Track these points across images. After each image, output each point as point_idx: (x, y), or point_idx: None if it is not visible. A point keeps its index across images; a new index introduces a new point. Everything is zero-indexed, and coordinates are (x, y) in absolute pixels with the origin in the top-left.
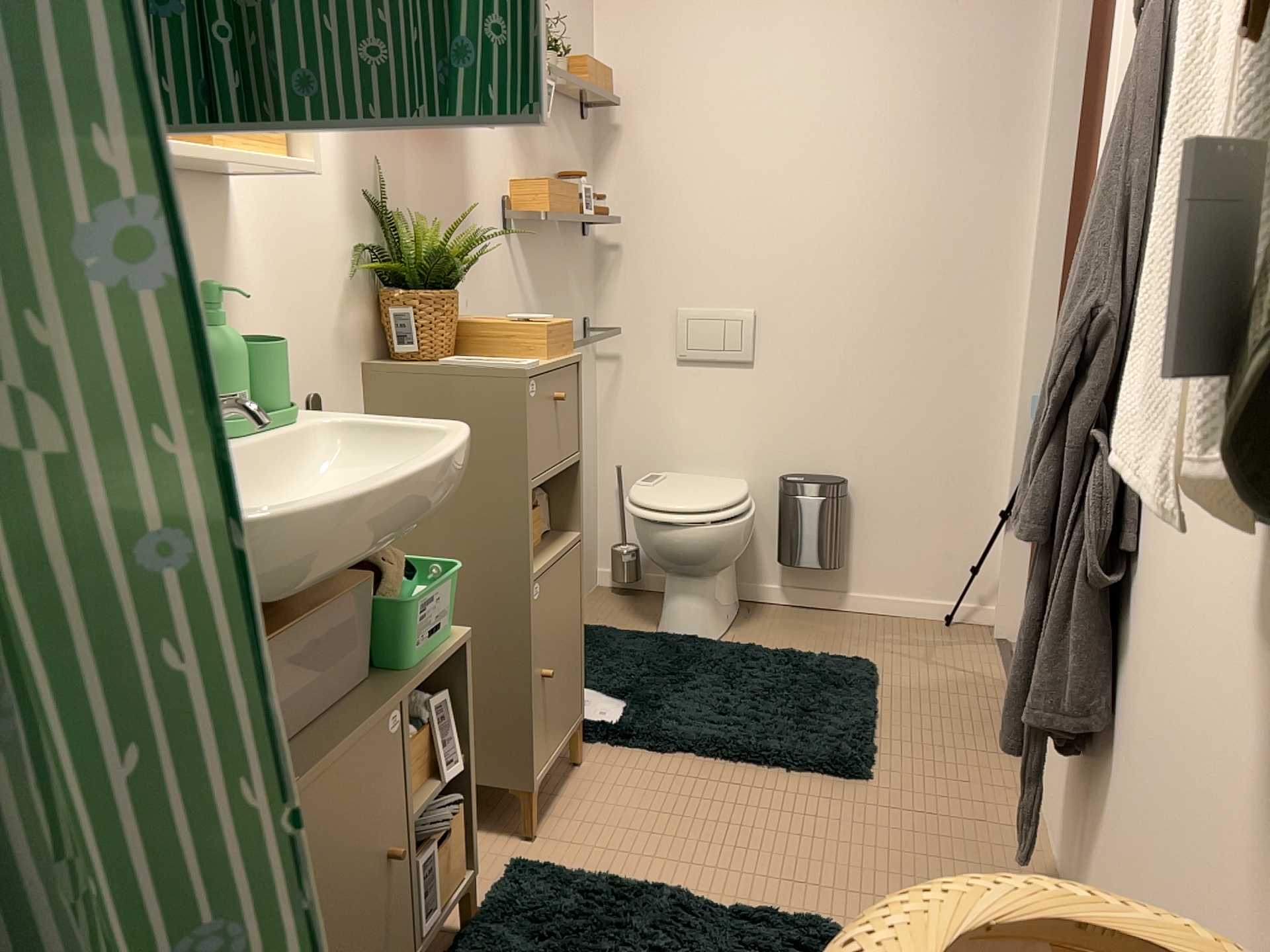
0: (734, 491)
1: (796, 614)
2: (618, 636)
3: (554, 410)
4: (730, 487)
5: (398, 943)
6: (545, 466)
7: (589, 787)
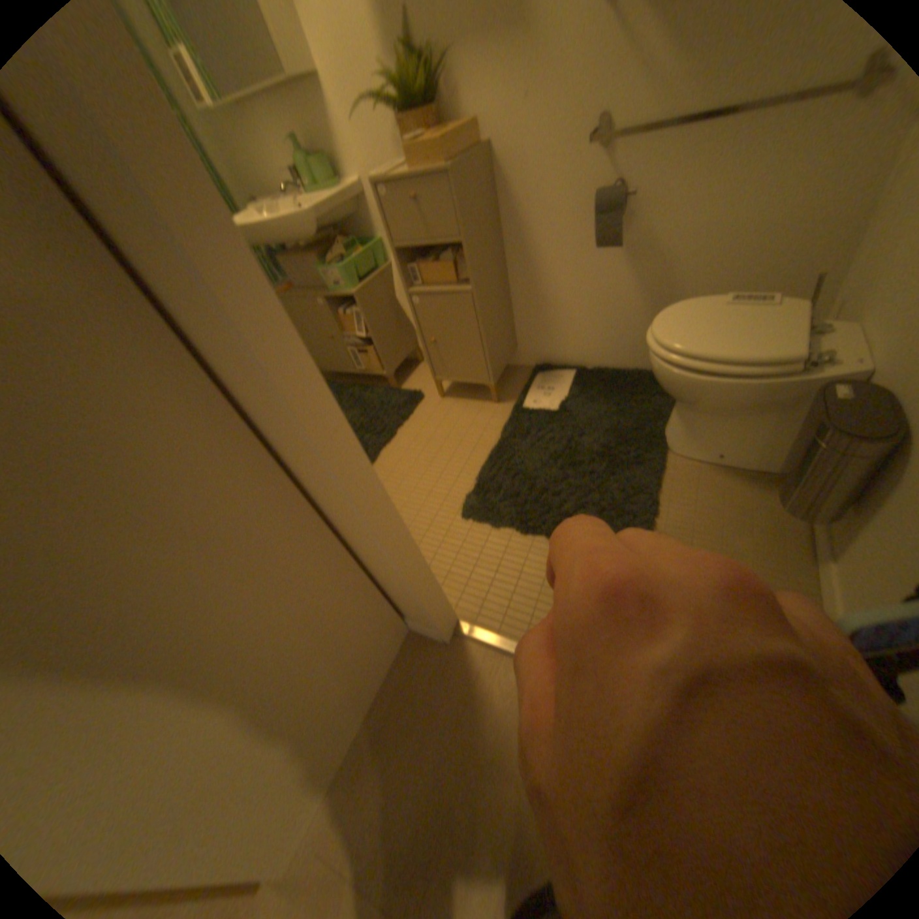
0: (733, 347)
1: (789, 518)
2: (657, 395)
3: (413, 205)
4: (755, 343)
5: (343, 360)
6: (408, 237)
7: (476, 407)
